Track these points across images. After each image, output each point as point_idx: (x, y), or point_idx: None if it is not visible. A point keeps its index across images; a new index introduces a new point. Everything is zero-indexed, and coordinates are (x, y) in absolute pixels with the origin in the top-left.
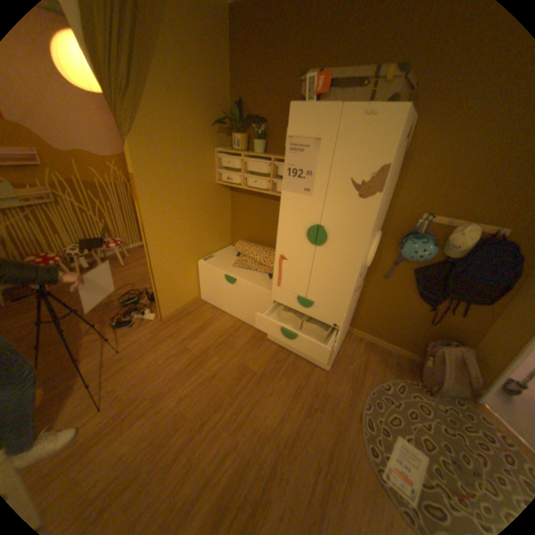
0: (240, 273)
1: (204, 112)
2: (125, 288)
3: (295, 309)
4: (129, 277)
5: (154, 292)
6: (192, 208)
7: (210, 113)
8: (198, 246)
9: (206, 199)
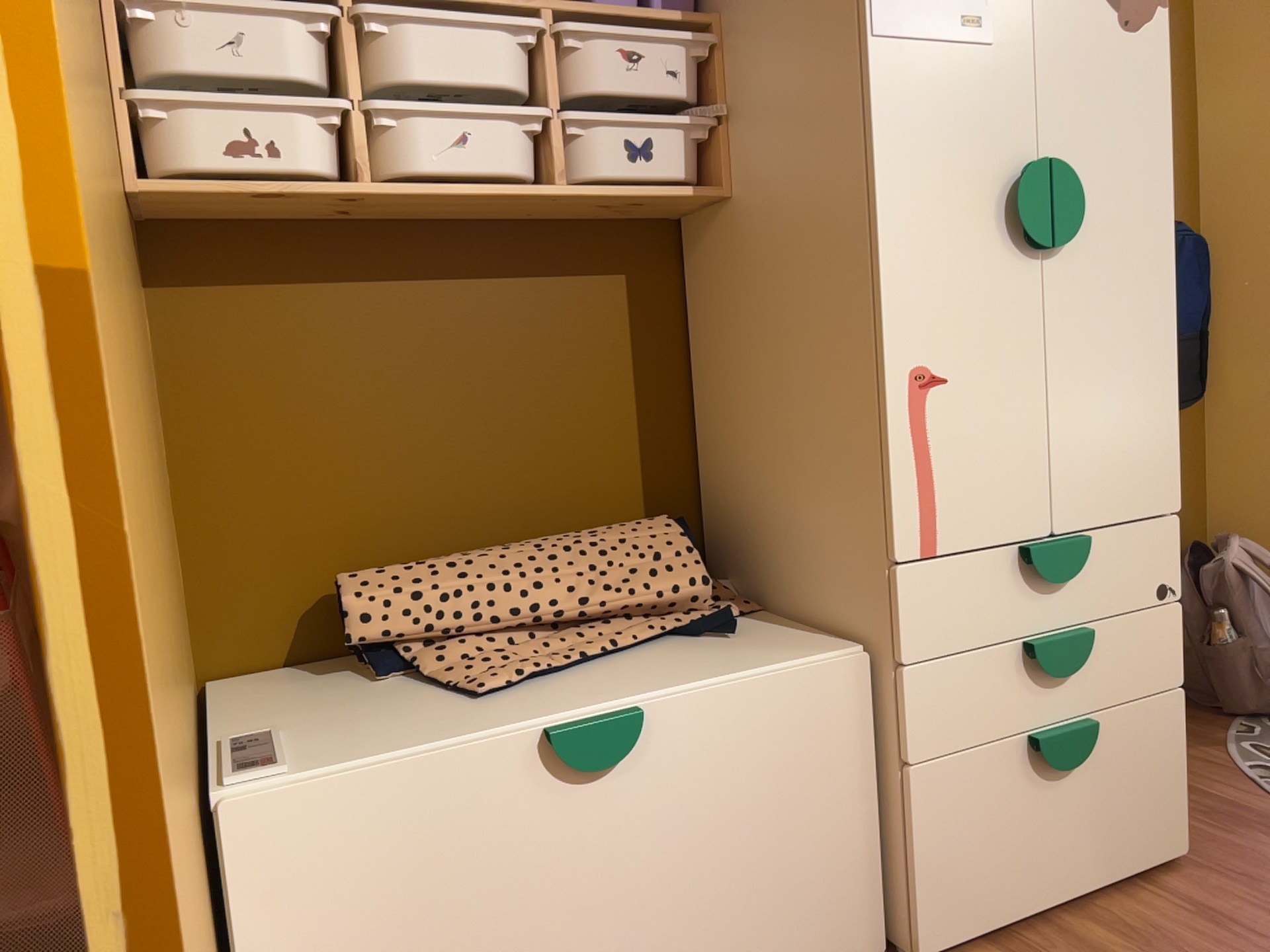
0: (595, 690)
1: None
2: None
3: (1024, 631)
4: None
5: None
6: None
7: None
8: None
9: None
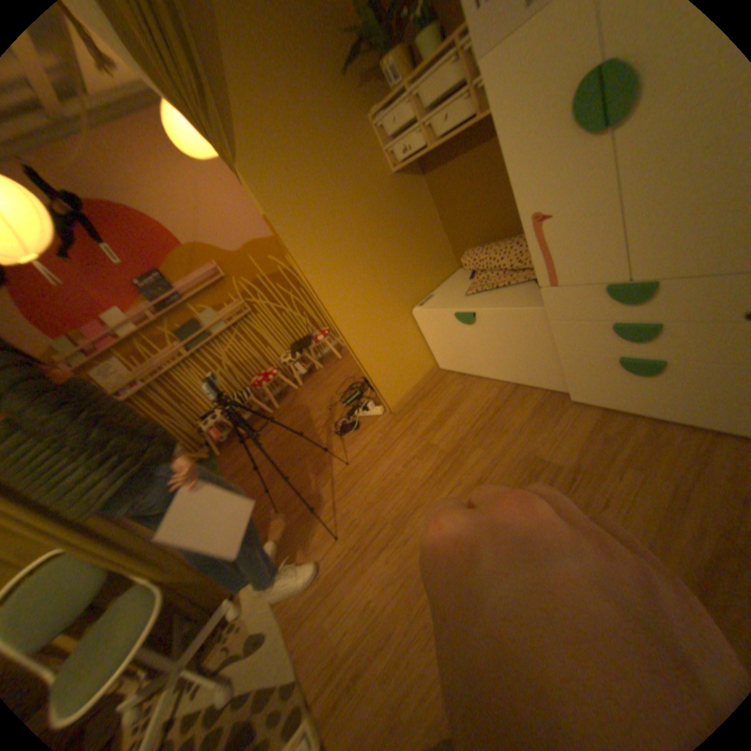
0: (480, 300)
1: (324, 60)
2: (346, 383)
3: (612, 317)
4: (348, 368)
5: (365, 373)
6: (368, 229)
7: (335, 55)
8: (403, 287)
9: (385, 206)
